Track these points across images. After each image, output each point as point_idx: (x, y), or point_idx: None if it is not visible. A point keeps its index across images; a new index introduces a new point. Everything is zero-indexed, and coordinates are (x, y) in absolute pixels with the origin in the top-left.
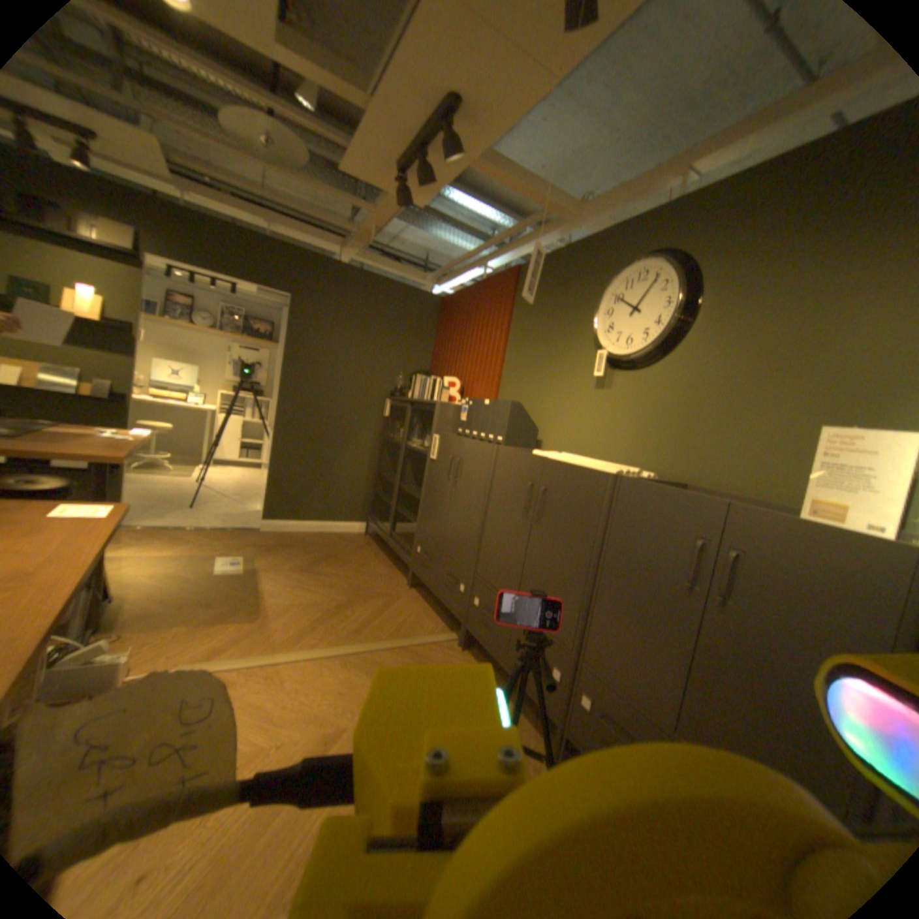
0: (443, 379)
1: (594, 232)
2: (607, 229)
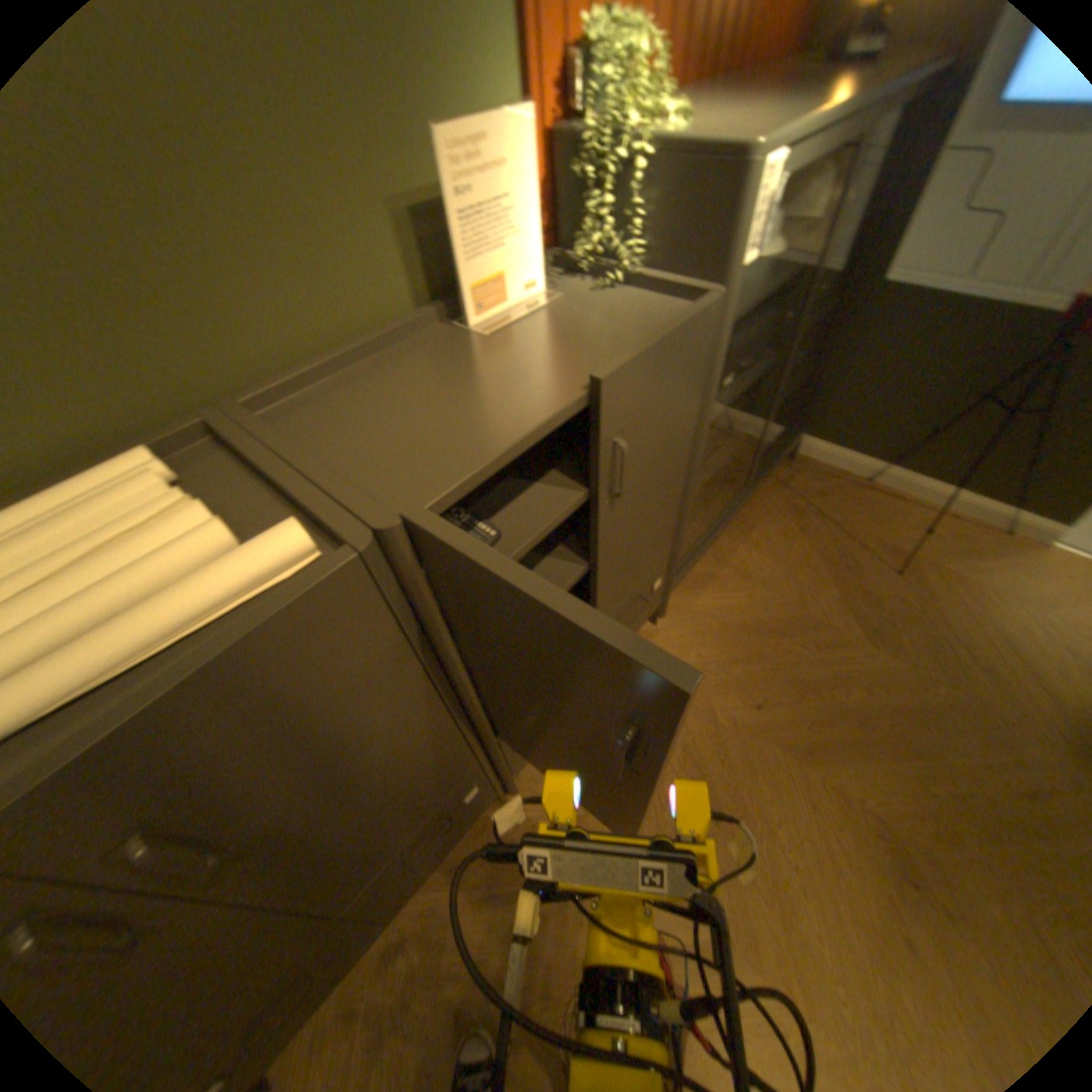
0: None
1: None
2: None
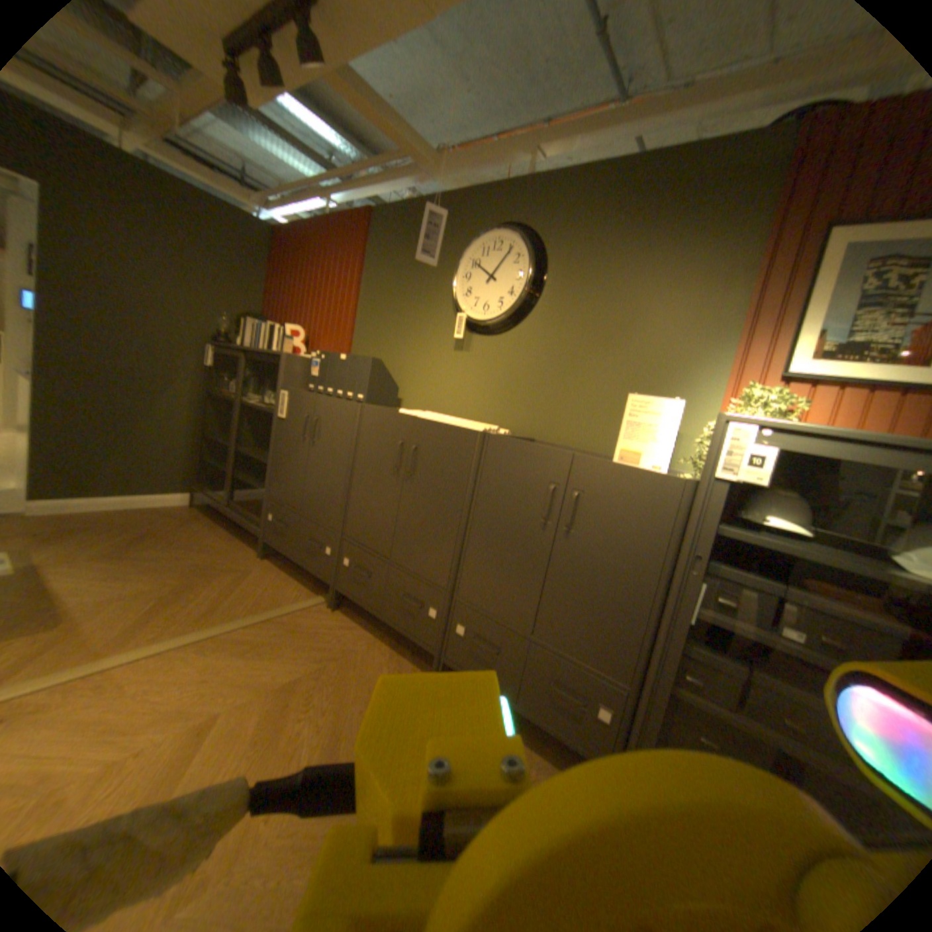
0: (282, 326)
1: (448, 188)
2: (460, 188)
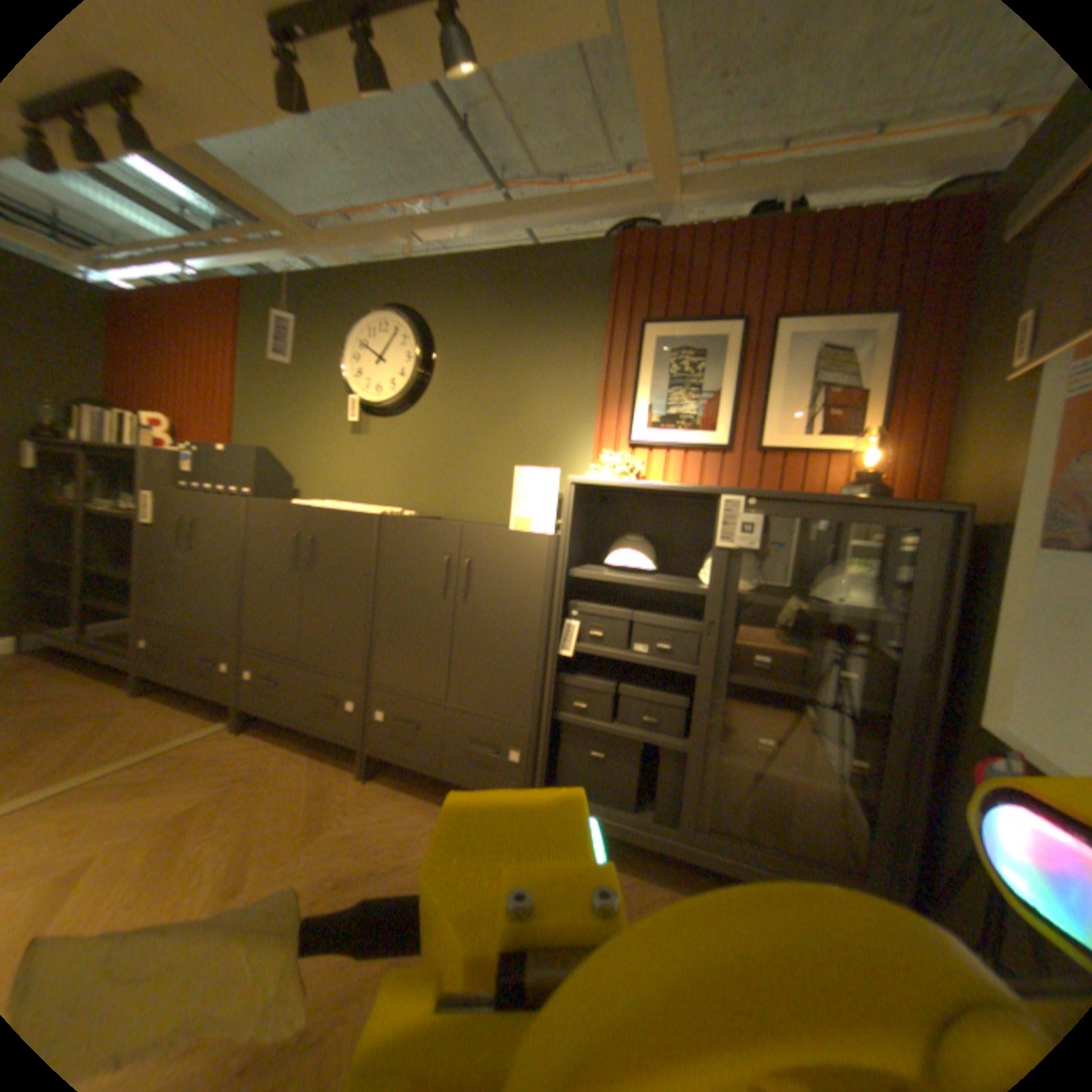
0: (133, 412)
1: (327, 261)
2: (340, 262)
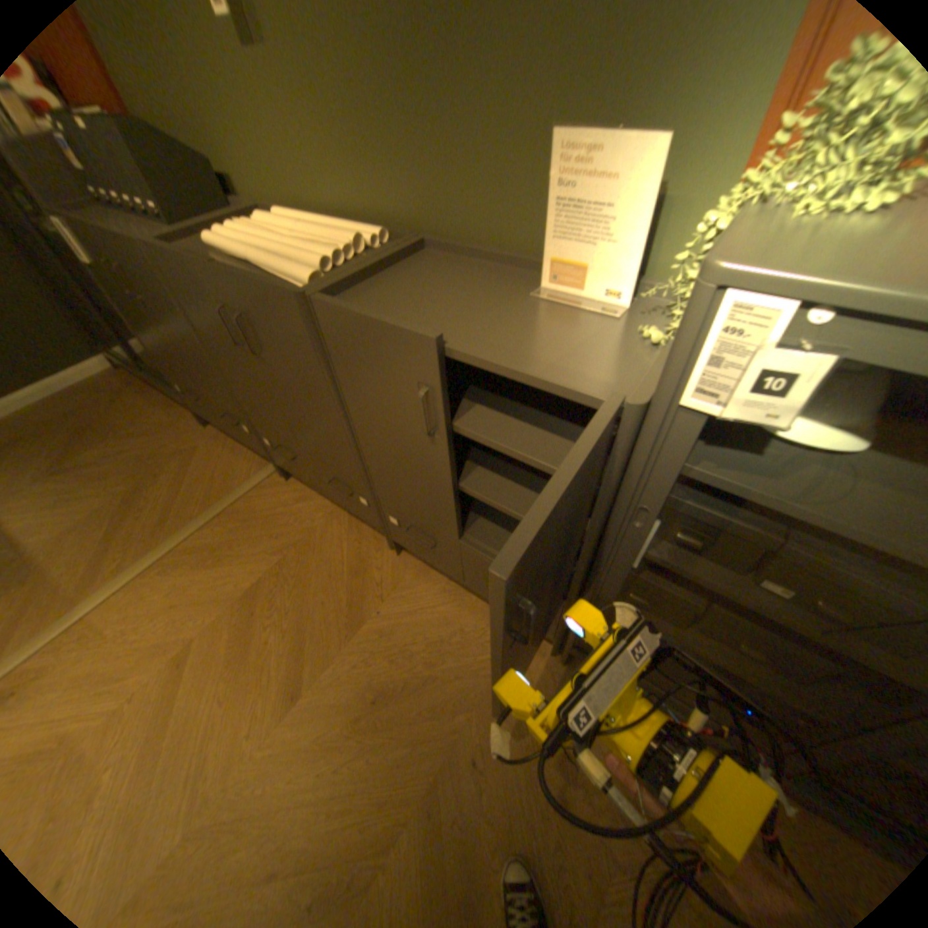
0: None
1: None
2: None
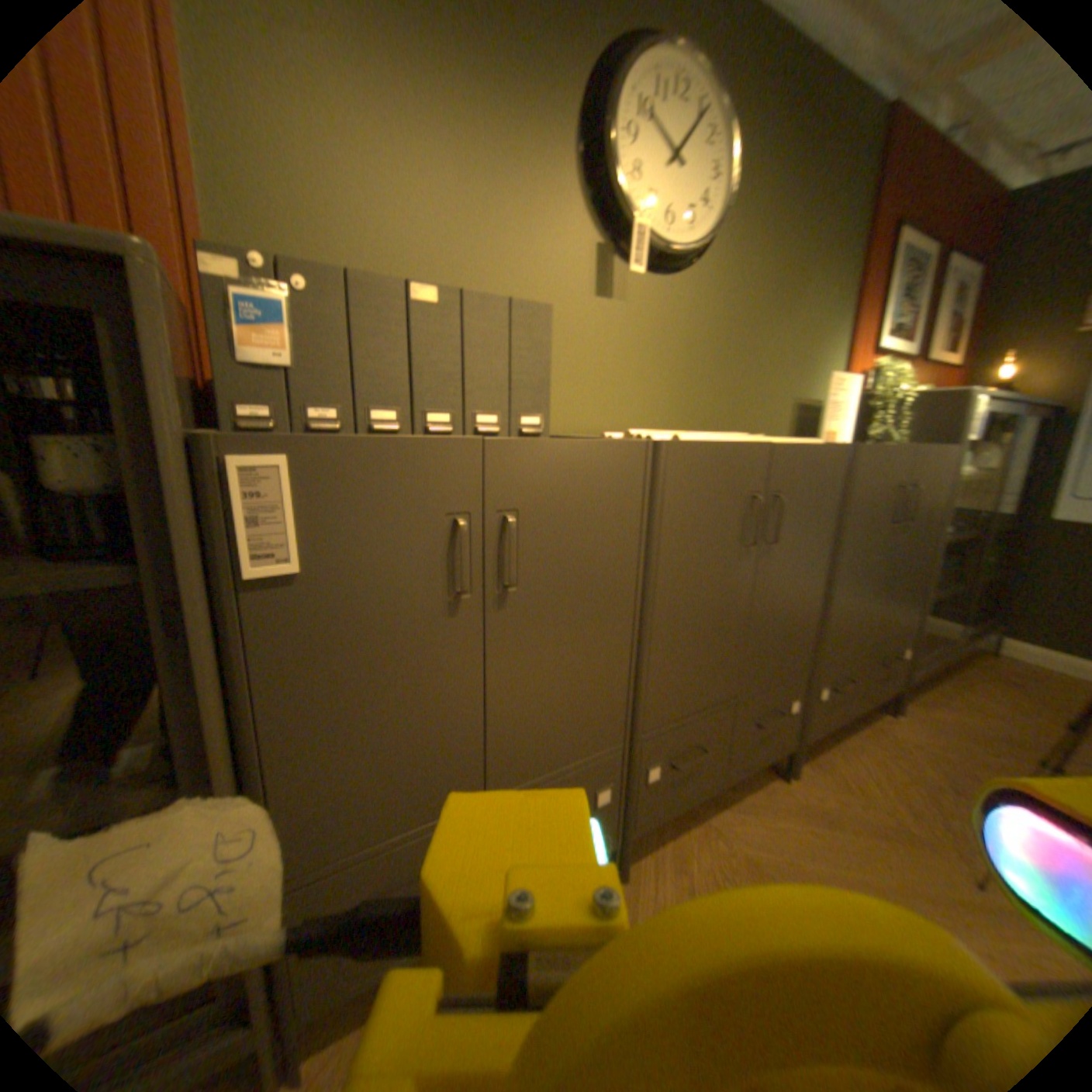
0: None
1: None
2: None
